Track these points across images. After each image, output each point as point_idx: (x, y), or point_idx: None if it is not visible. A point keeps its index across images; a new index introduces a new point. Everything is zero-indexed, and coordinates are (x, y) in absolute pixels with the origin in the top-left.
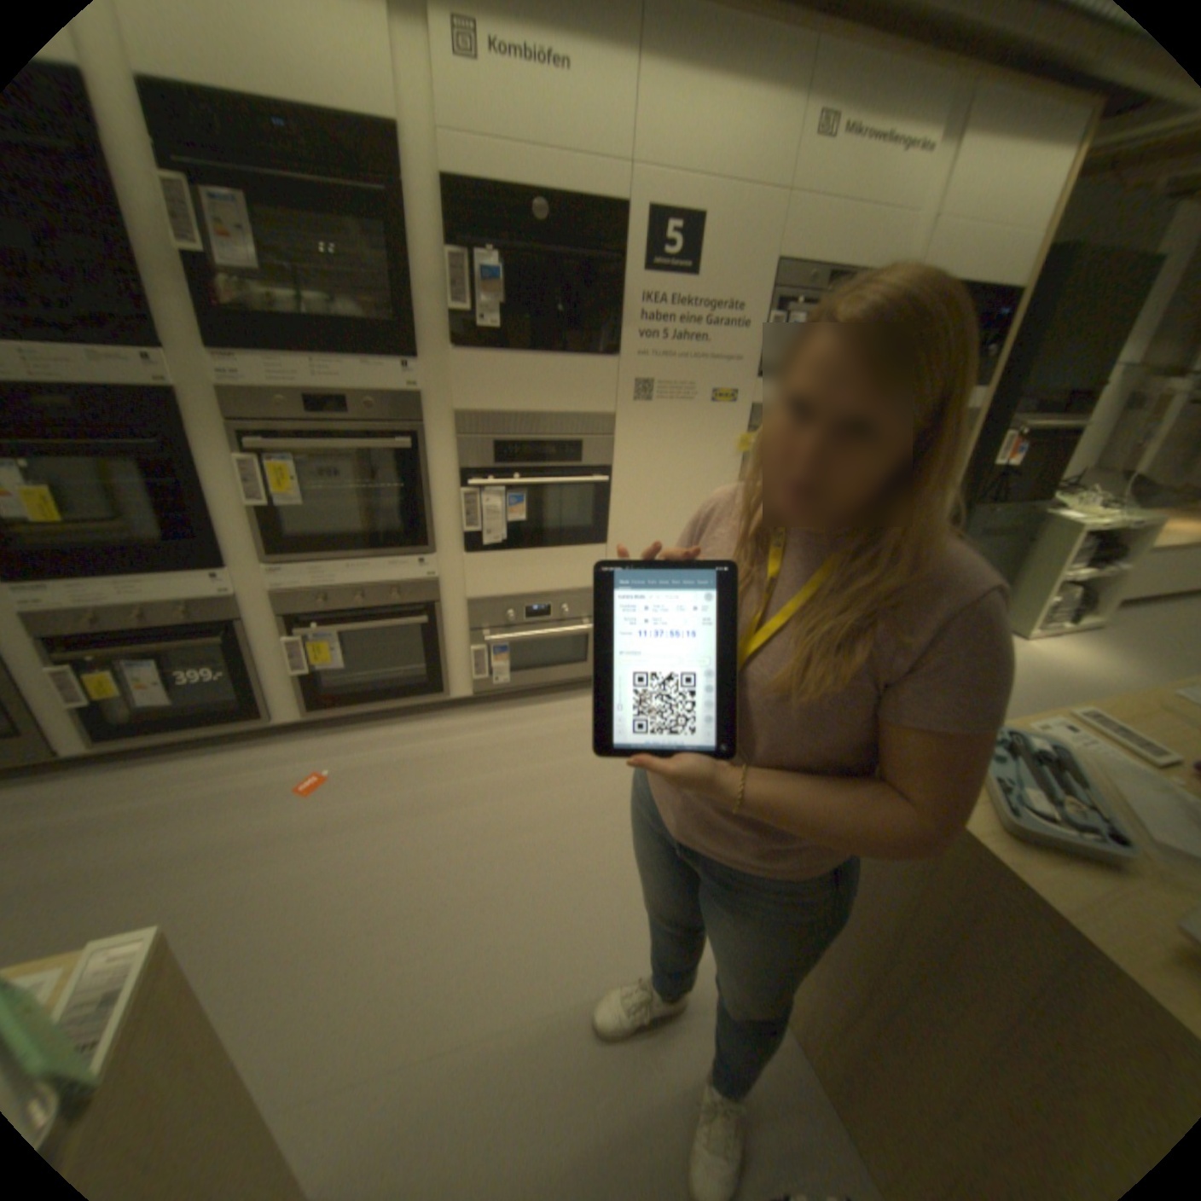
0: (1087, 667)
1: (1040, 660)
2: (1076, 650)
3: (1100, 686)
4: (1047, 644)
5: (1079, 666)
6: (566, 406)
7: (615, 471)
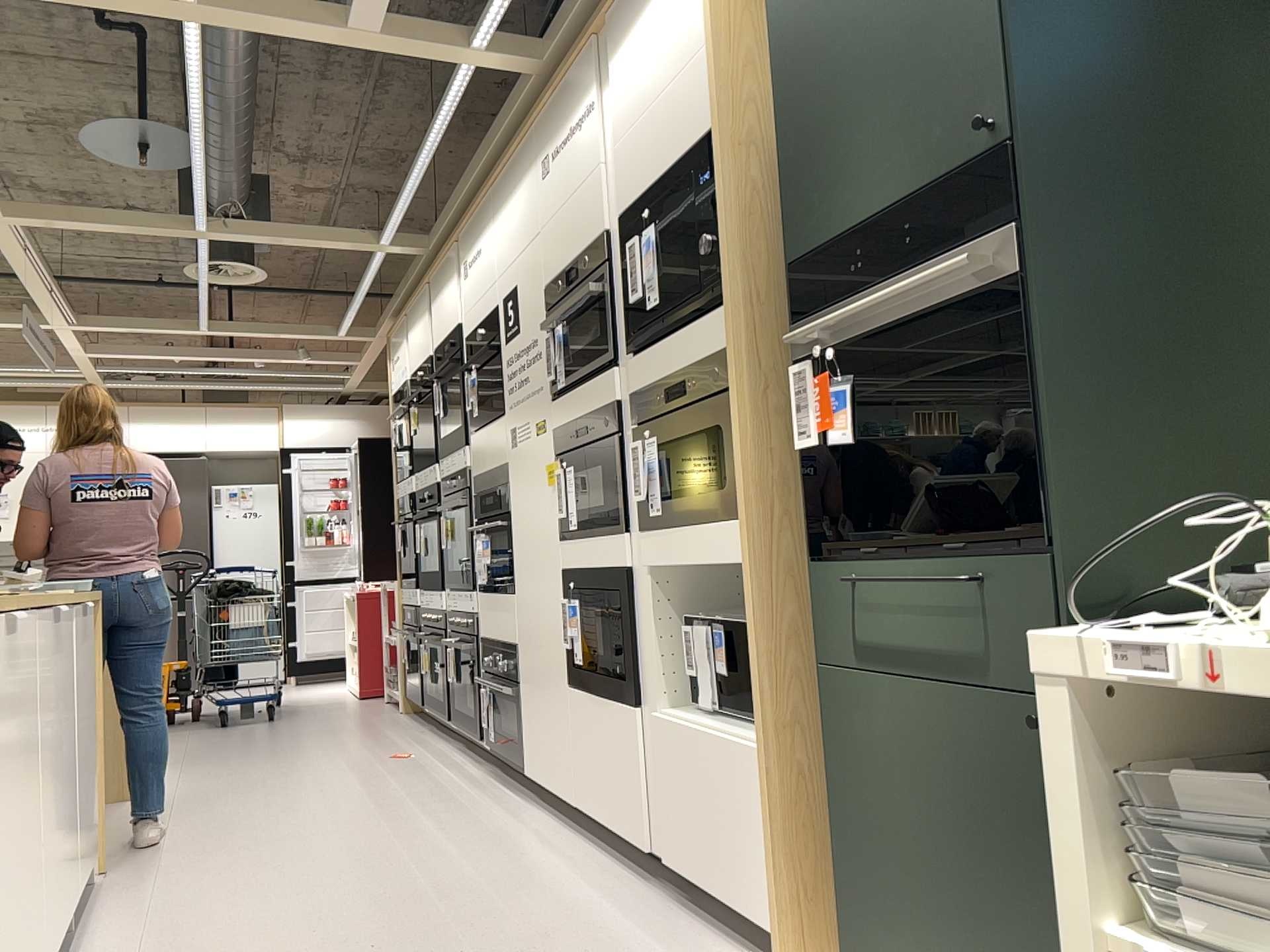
0: None
1: None
2: None
3: None
4: None
5: None
6: (493, 462)
7: (511, 517)
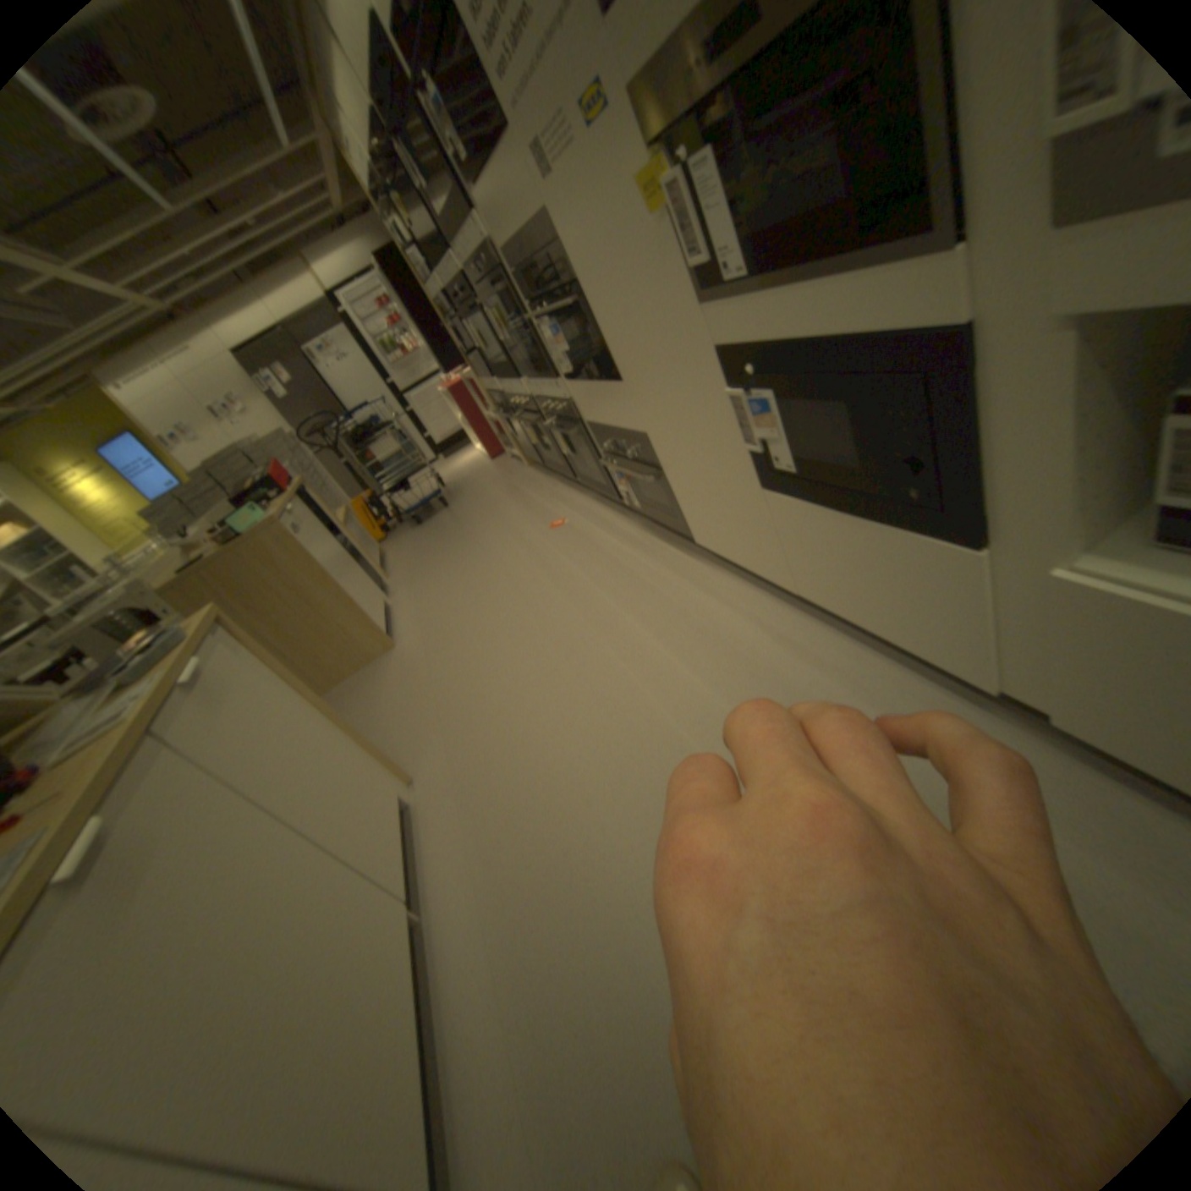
0: None
1: None
2: None
3: None
4: None
5: None
6: (526, 213)
7: (585, 284)
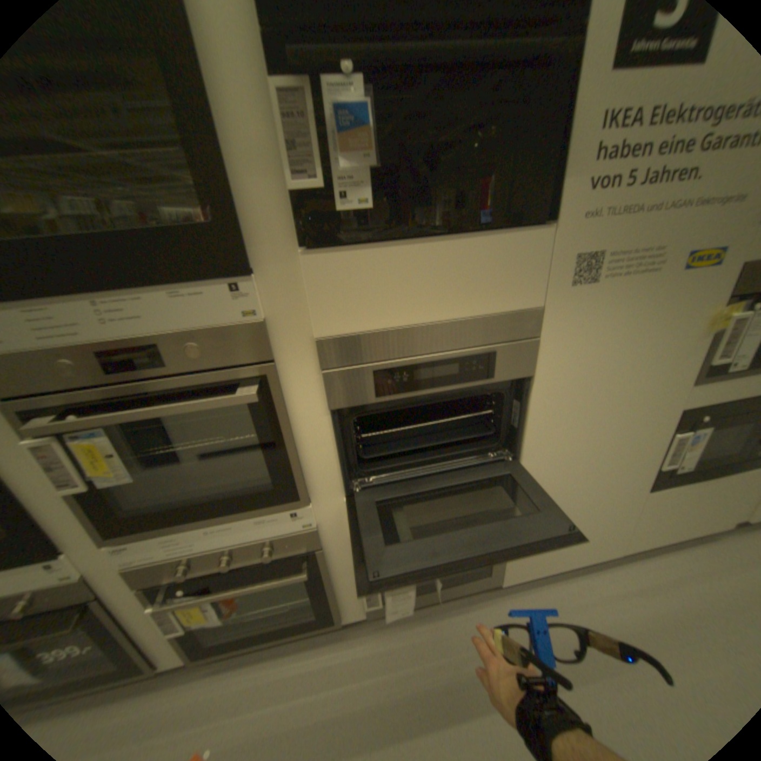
0: None
1: None
2: None
3: None
4: None
5: None
6: (476, 307)
7: (539, 381)
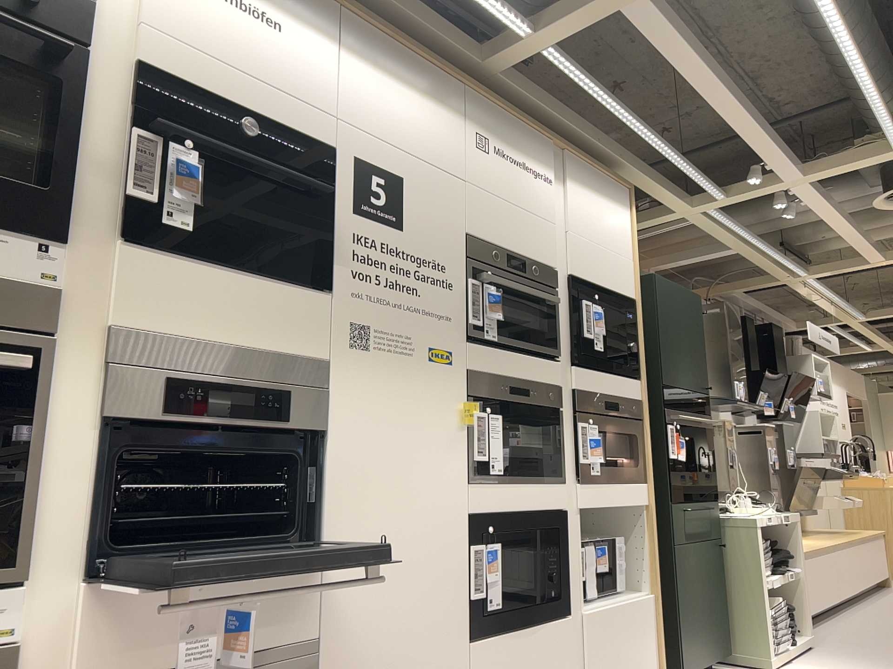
0: None
1: None
2: None
3: None
4: None
5: None
6: (271, 342)
7: (331, 440)
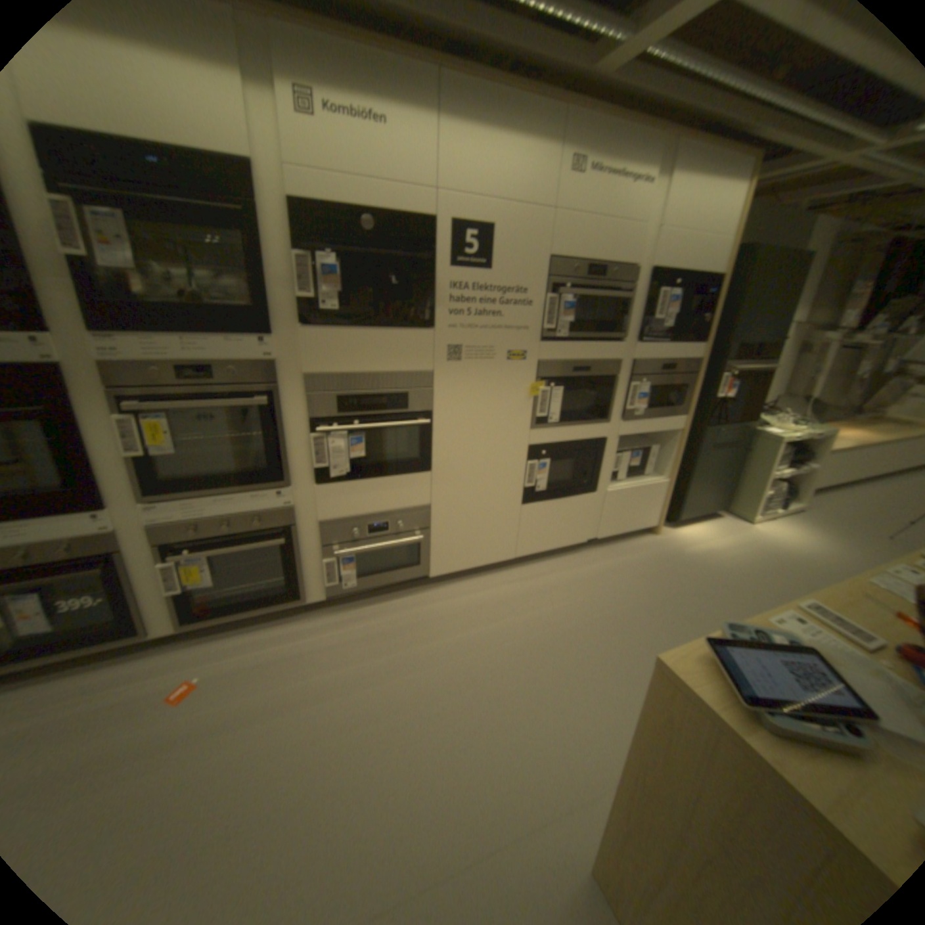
0: (797, 543)
1: (763, 540)
2: (788, 530)
3: (808, 558)
4: (767, 526)
5: (791, 543)
6: (393, 368)
7: (434, 416)
